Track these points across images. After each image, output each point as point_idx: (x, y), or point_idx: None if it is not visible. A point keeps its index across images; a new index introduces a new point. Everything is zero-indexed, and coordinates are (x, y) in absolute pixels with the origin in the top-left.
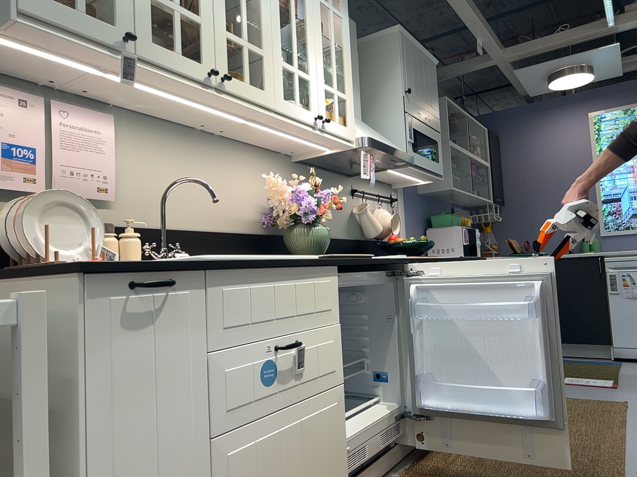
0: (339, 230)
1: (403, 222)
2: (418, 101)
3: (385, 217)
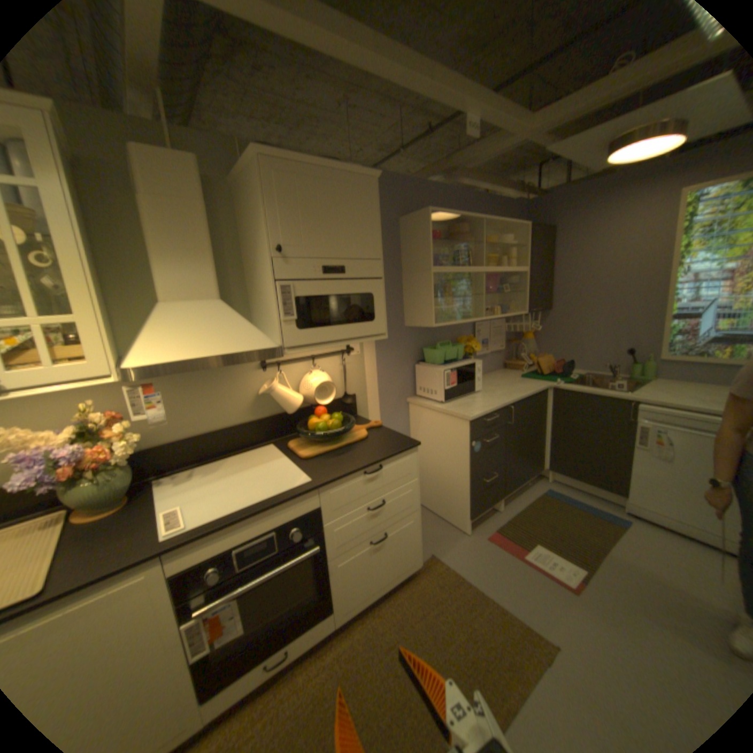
0: (233, 416)
1: (368, 368)
2: (313, 252)
3: (311, 385)
